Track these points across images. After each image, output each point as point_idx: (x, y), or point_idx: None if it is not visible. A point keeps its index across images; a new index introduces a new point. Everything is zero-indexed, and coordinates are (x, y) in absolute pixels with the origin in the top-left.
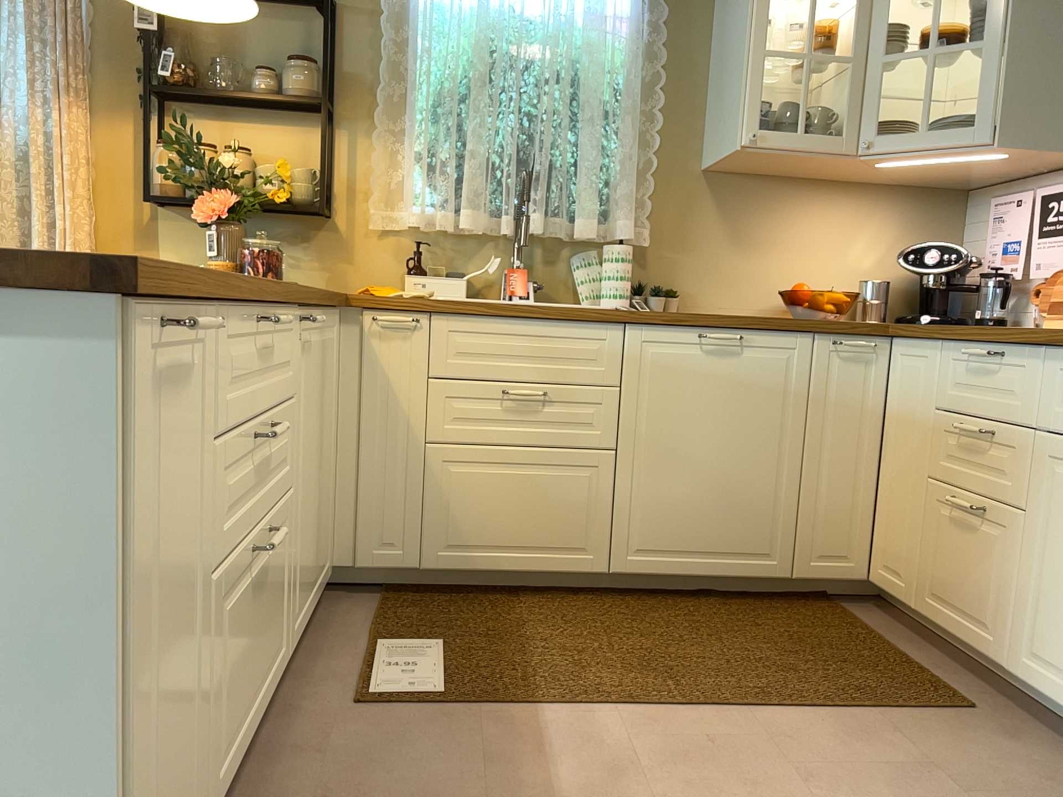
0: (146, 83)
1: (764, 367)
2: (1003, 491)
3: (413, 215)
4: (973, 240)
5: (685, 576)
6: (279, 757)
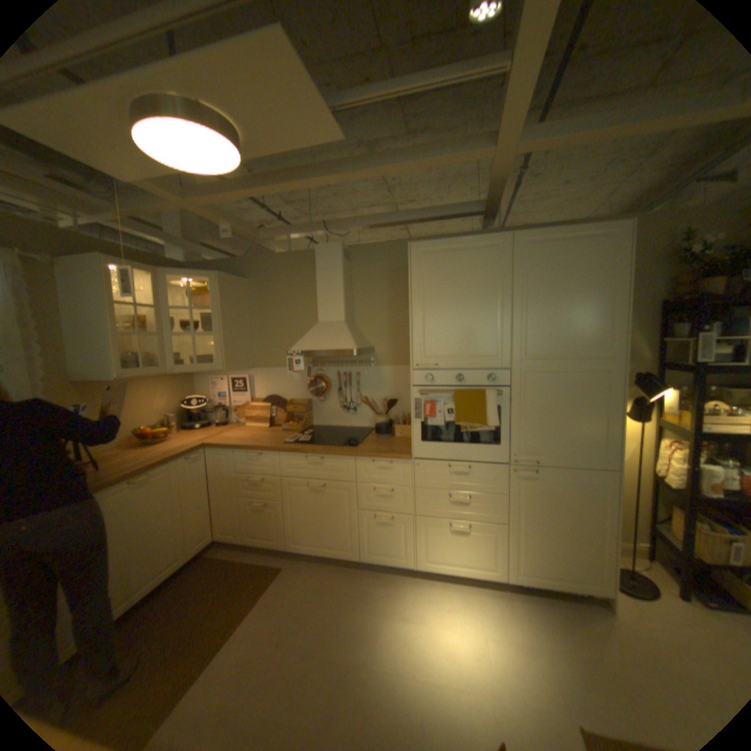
0: None
1: (159, 485)
2: (270, 498)
3: None
4: (198, 389)
5: (141, 600)
6: None
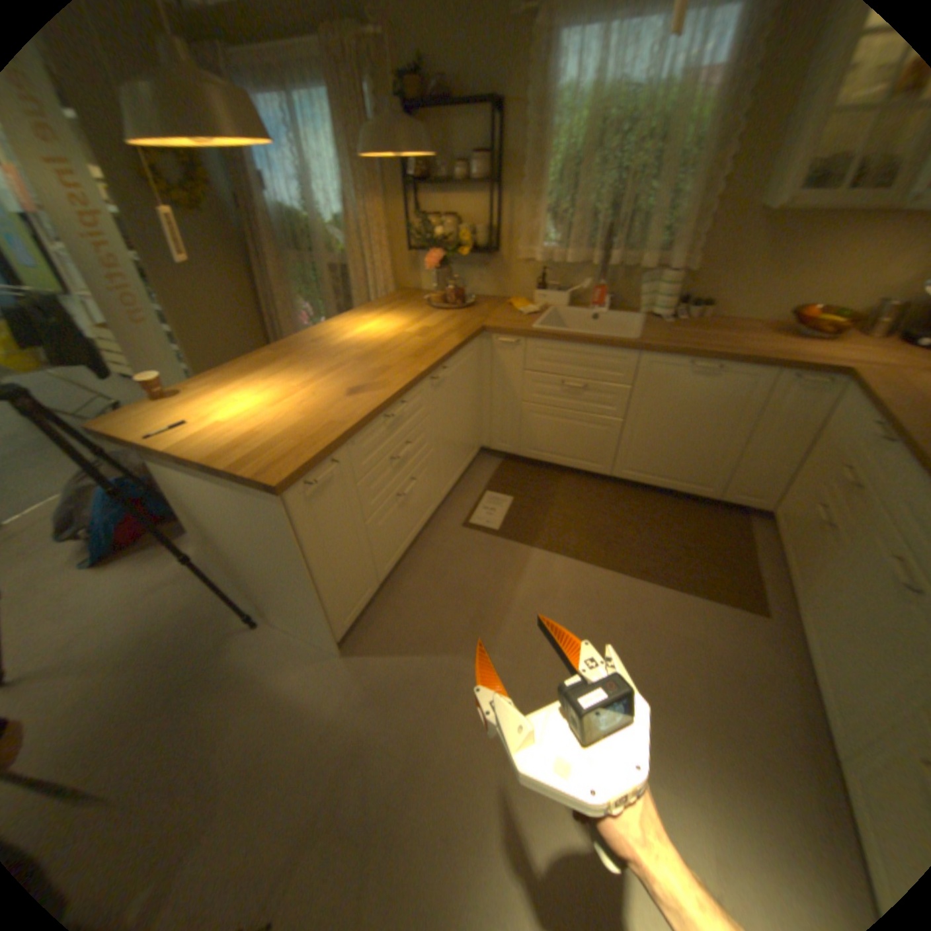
0: (404, 174)
1: (734, 386)
2: (847, 523)
3: (539, 255)
4: None
5: (653, 485)
6: (428, 545)
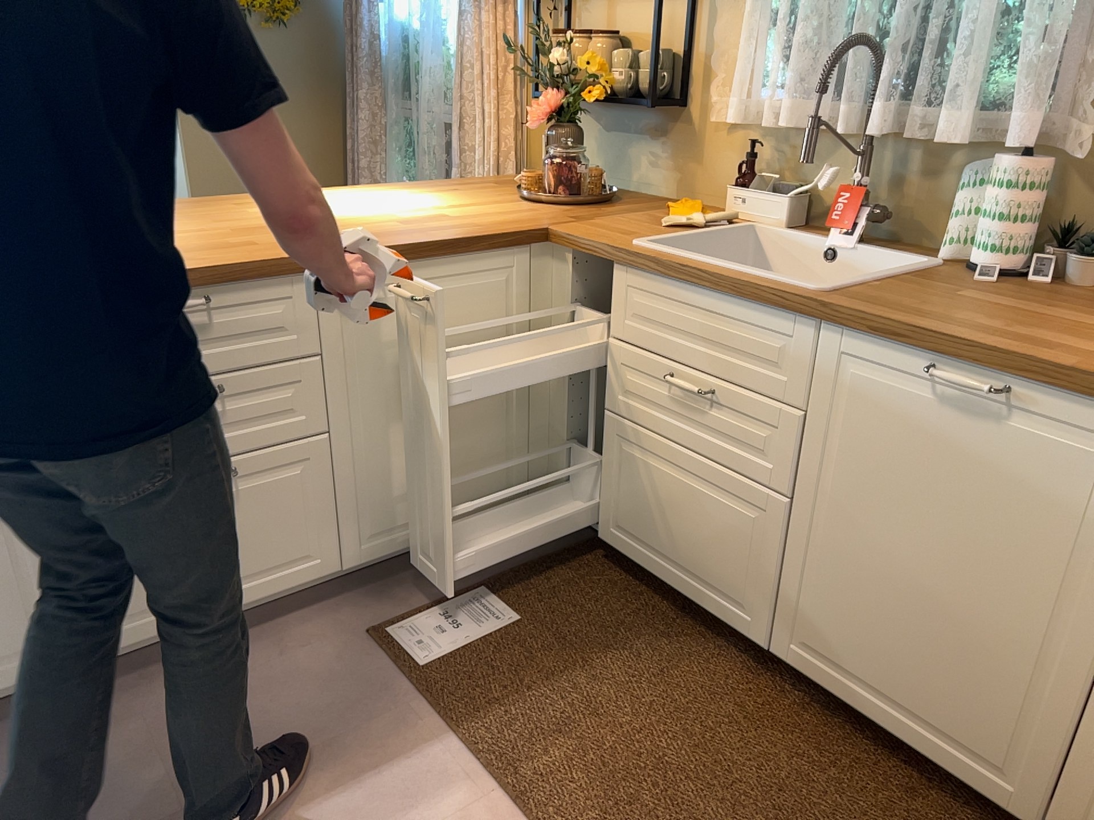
0: None
1: (1046, 460)
2: None
3: (730, 110)
4: None
5: (862, 713)
6: (273, 638)
